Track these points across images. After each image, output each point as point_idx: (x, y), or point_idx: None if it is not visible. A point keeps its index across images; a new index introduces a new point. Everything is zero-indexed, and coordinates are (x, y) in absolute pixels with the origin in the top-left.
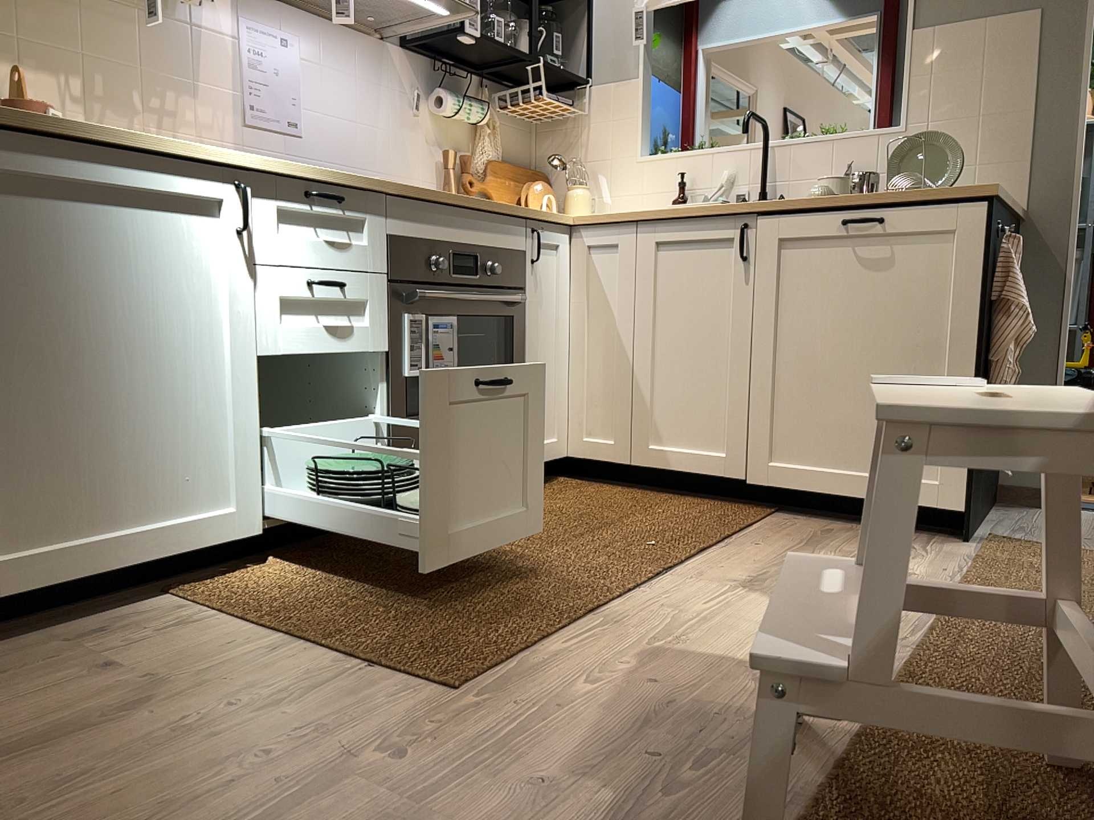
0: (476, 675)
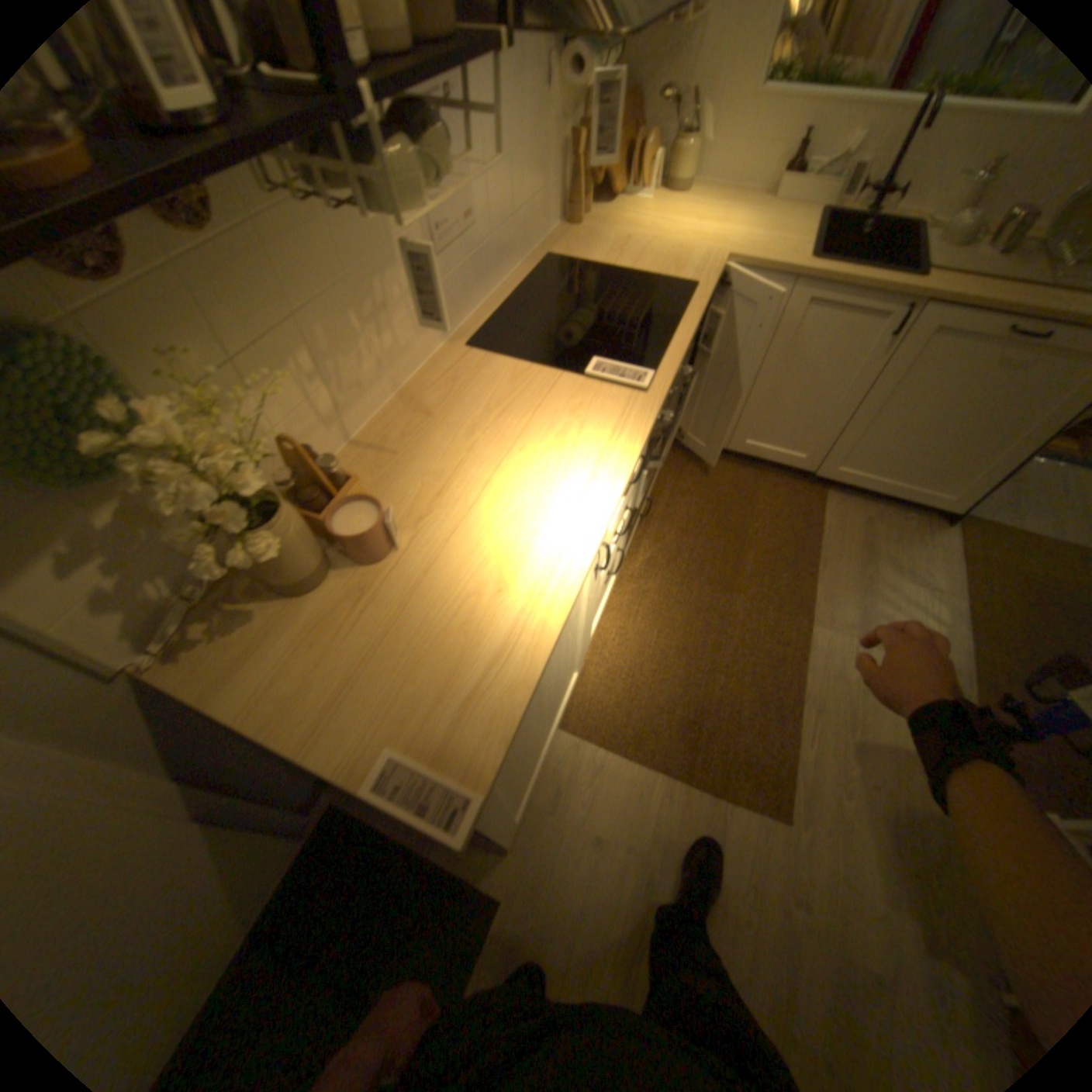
0: (799, 812)
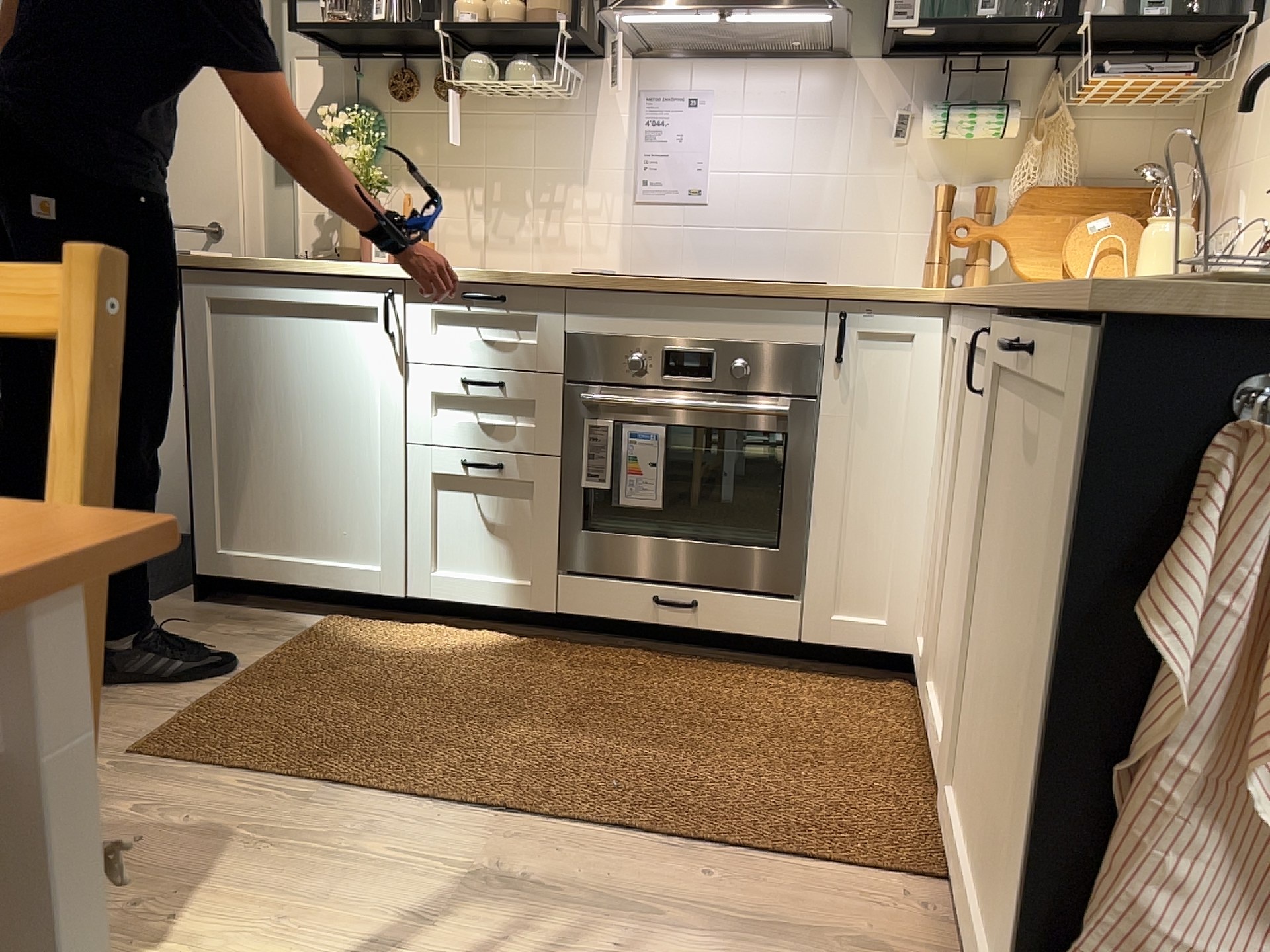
0: (150, 753)
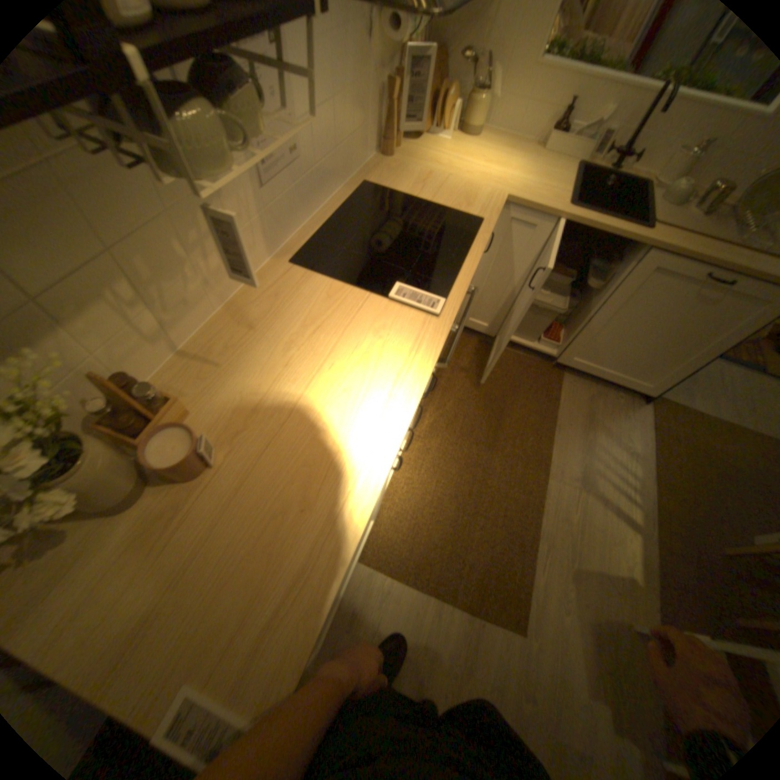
0: (532, 627)
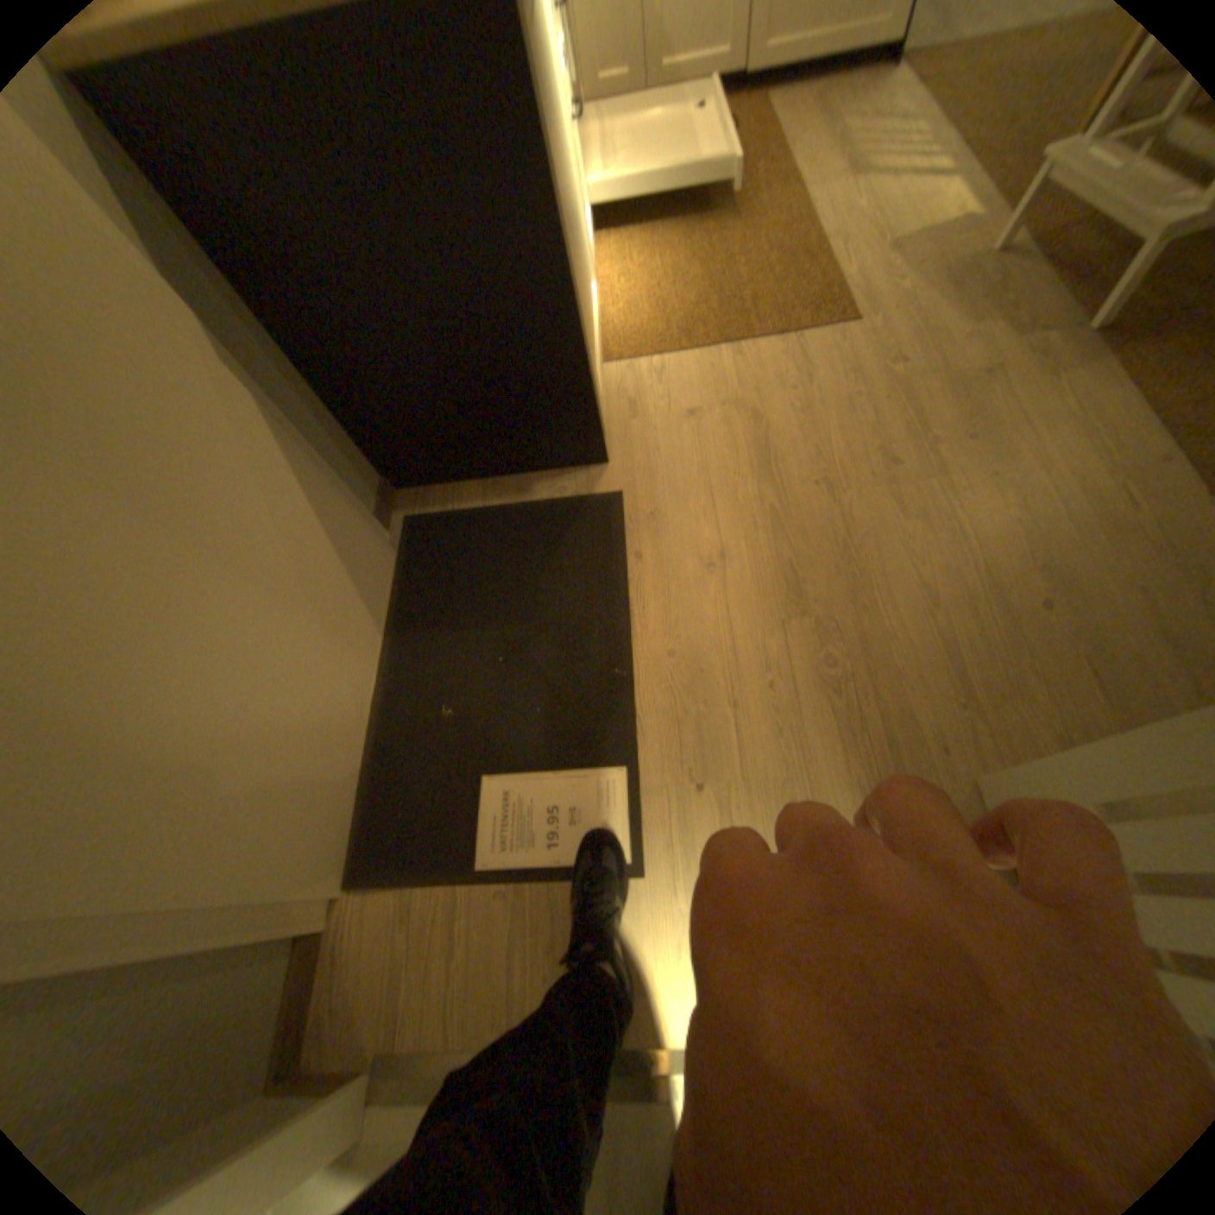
0: (863, 302)
